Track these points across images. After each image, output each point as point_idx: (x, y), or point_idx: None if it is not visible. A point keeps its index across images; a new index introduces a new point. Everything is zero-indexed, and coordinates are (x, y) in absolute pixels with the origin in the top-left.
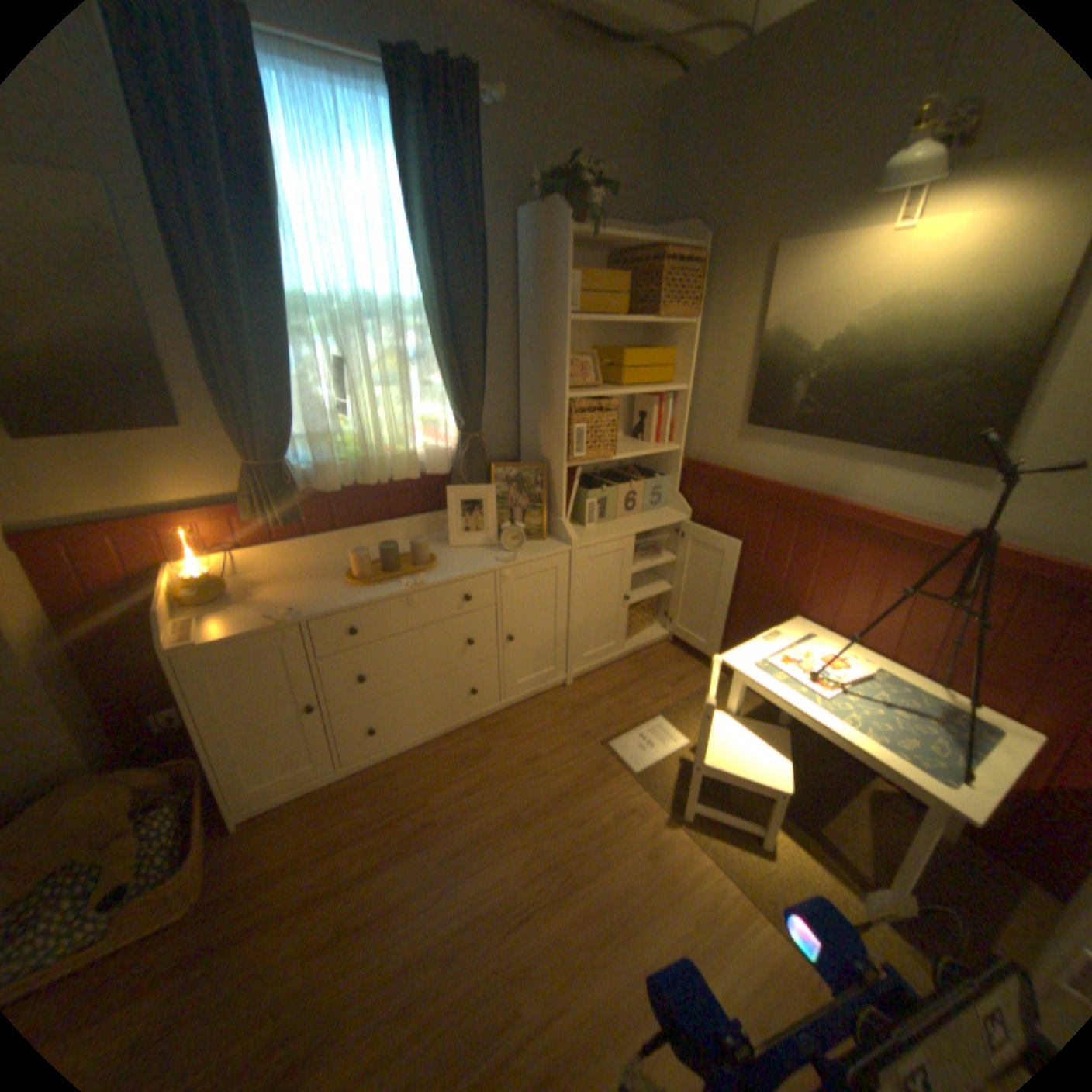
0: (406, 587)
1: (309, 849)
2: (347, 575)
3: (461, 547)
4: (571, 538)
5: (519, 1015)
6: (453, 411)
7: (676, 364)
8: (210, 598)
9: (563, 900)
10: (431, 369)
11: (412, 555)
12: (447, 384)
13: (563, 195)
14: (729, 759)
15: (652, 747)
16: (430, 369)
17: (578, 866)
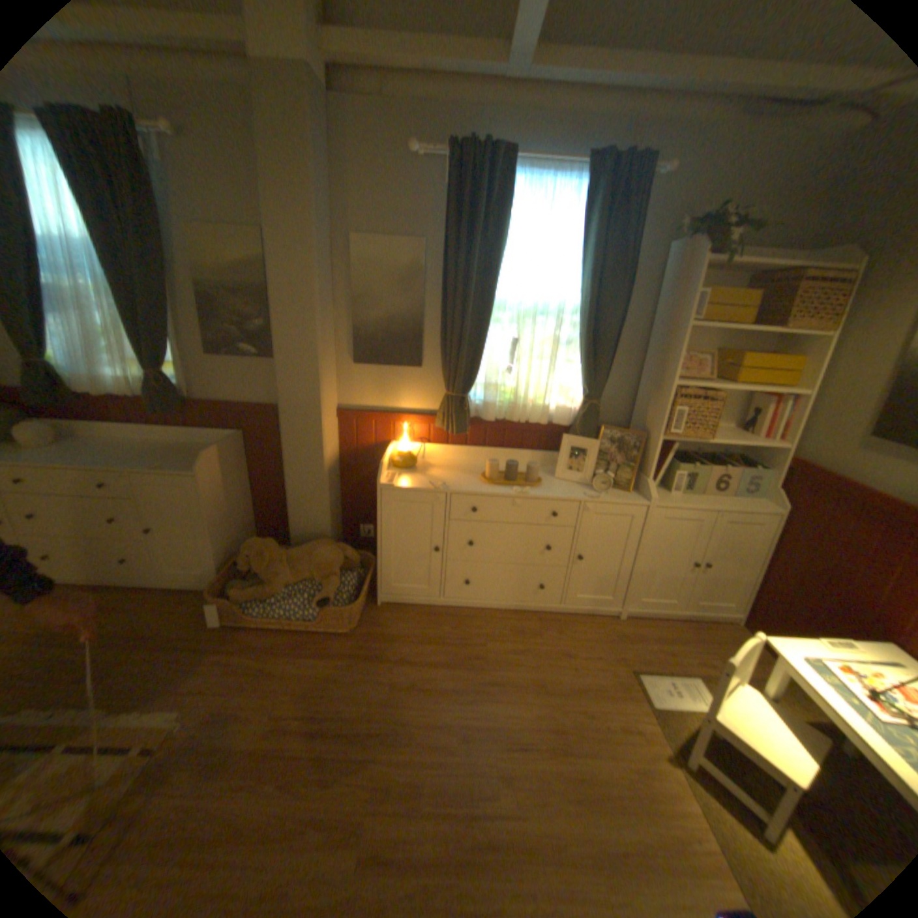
0: (515, 493)
1: (412, 635)
2: (482, 476)
3: (562, 480)
4: (652, 496)
5: (498, 802)
6: (582, 382)
7: (804, 371)
8: (407, 466)
9: (557, 757)
10: (574, 352)
11: (526, 475)
12: (582, 363)
13: (708, 232)
14: (746, 729)
15: (681, 699)
16: (574, 352)
17: (578, 744)
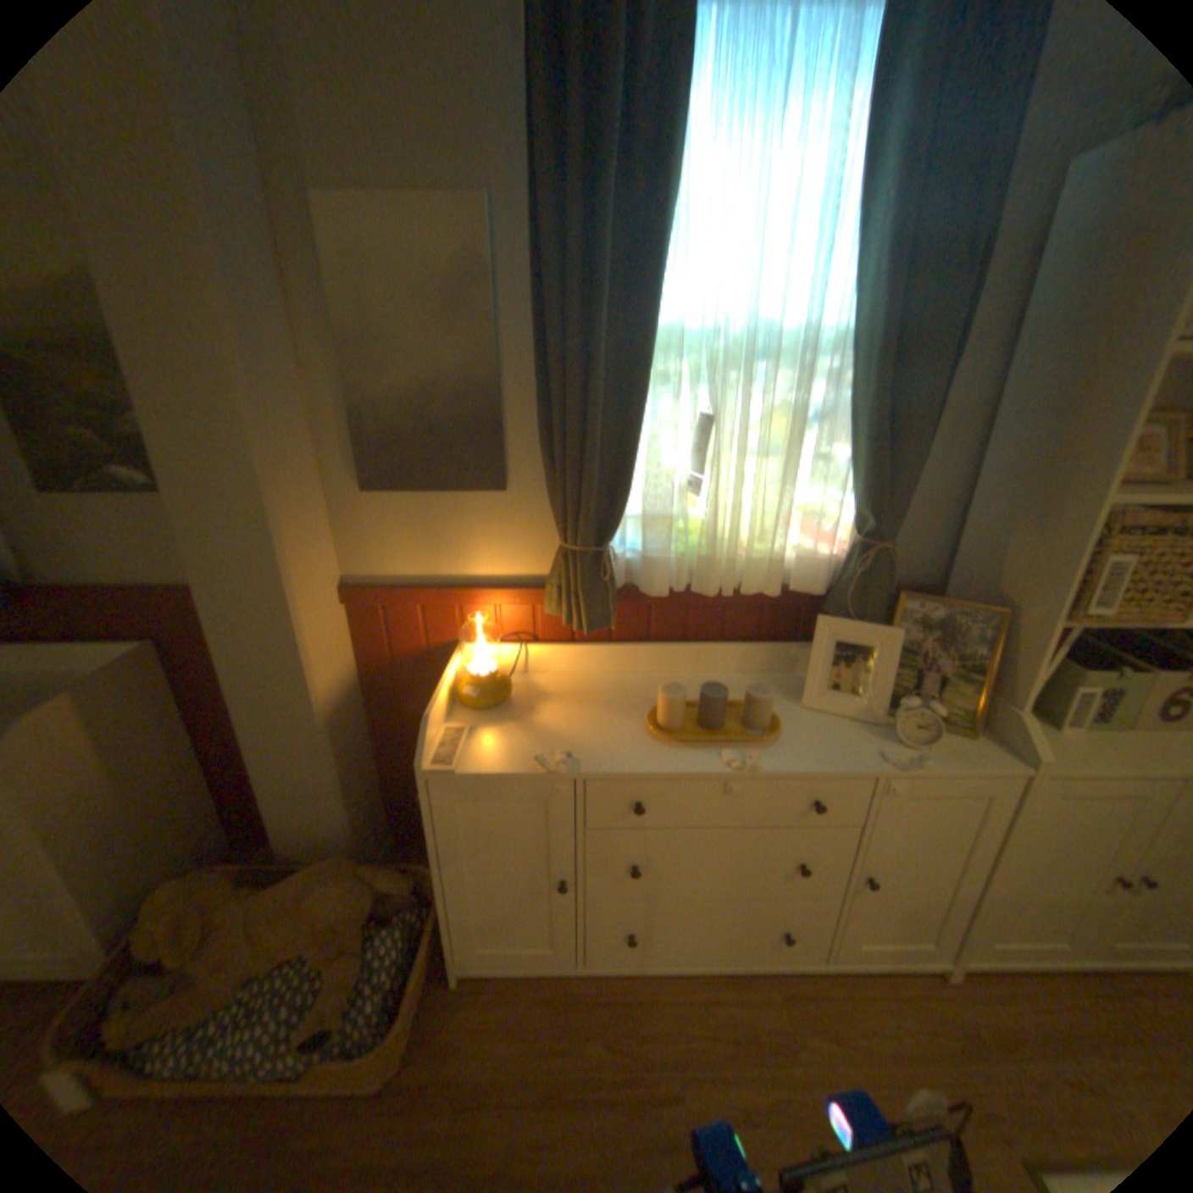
0: (730, 765)
1: (523, 1076)
2: (651, 714)
3: (821, 711)
4: (1041, 755)
5: None
6: (861, 502)
7: None
8: (491, 703)
9: None
10: (839, 435)
11: (745, 706)
12: (861, 459)
13: None
14: None
15: None
16: (837, 435)
17: None
